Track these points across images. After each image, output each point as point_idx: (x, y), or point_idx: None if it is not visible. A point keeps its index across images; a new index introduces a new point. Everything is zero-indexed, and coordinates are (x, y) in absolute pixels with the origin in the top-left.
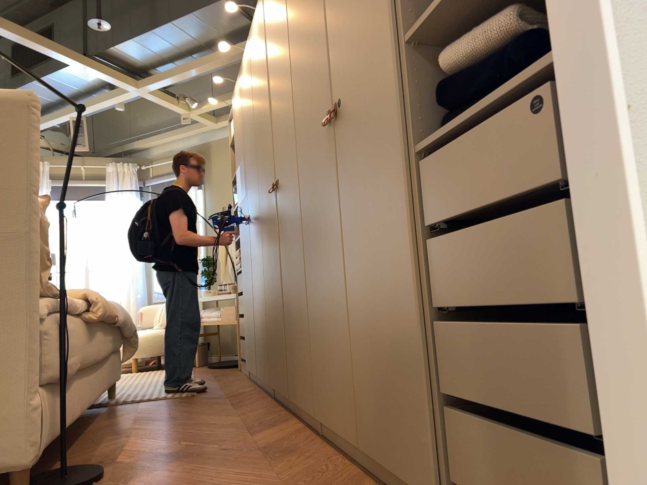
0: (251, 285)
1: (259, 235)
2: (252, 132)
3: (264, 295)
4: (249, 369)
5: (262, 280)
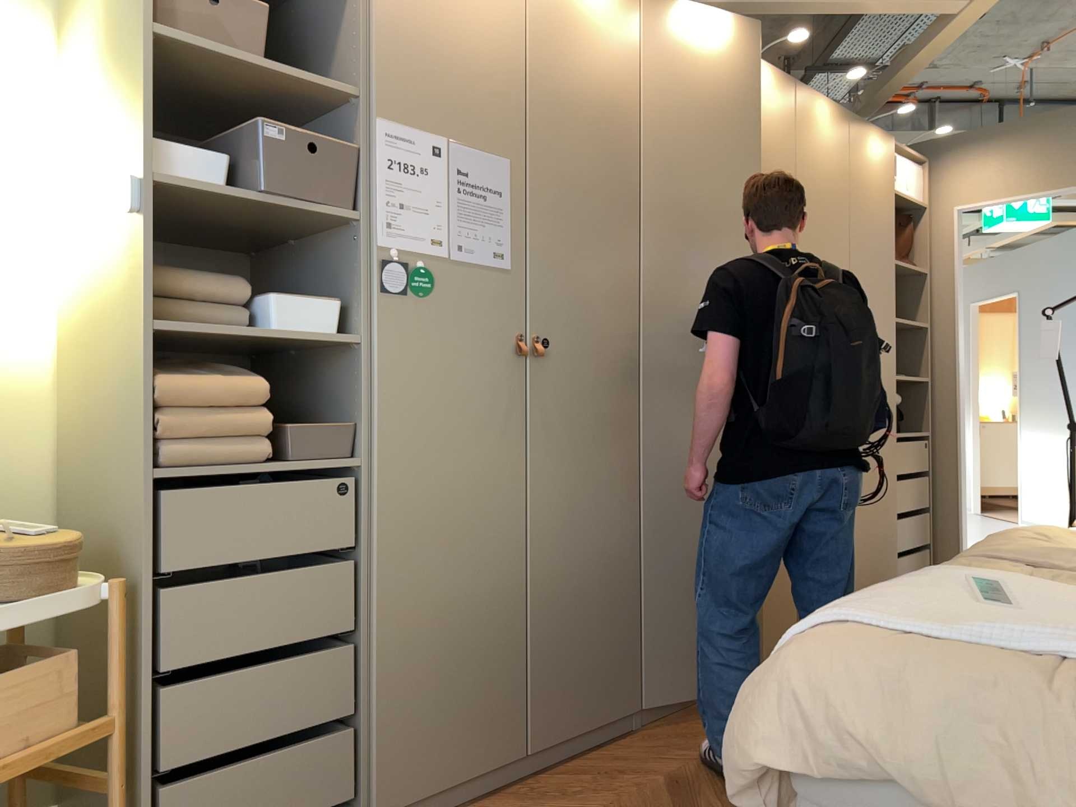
0: (505, 519)
1: (615, 407)
2: (615, 180)
3: (626, 536)
4: (413, 797)
5: (615, 505)
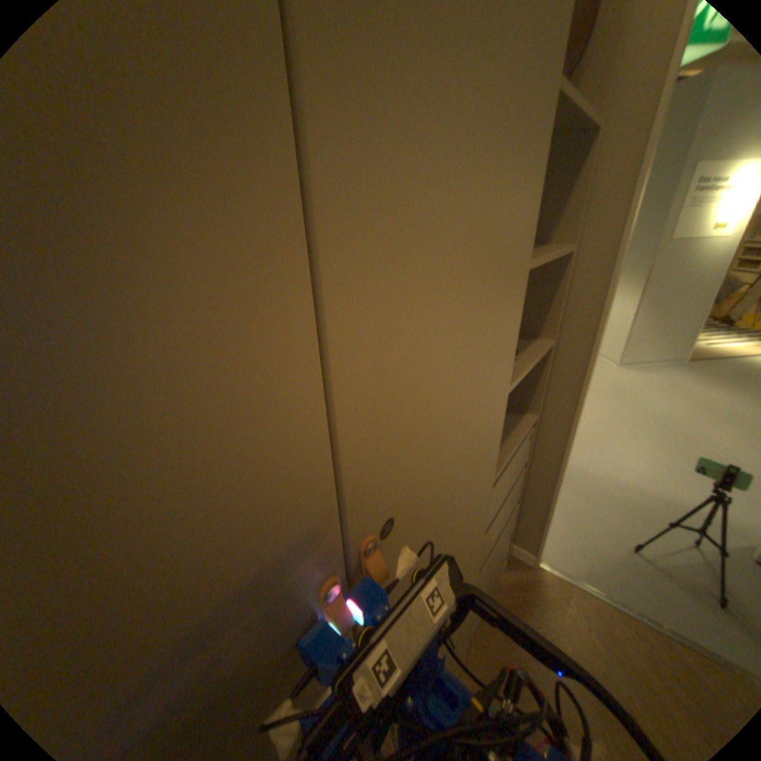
0: None
1: None
2: None
3: None
4: None
5: None
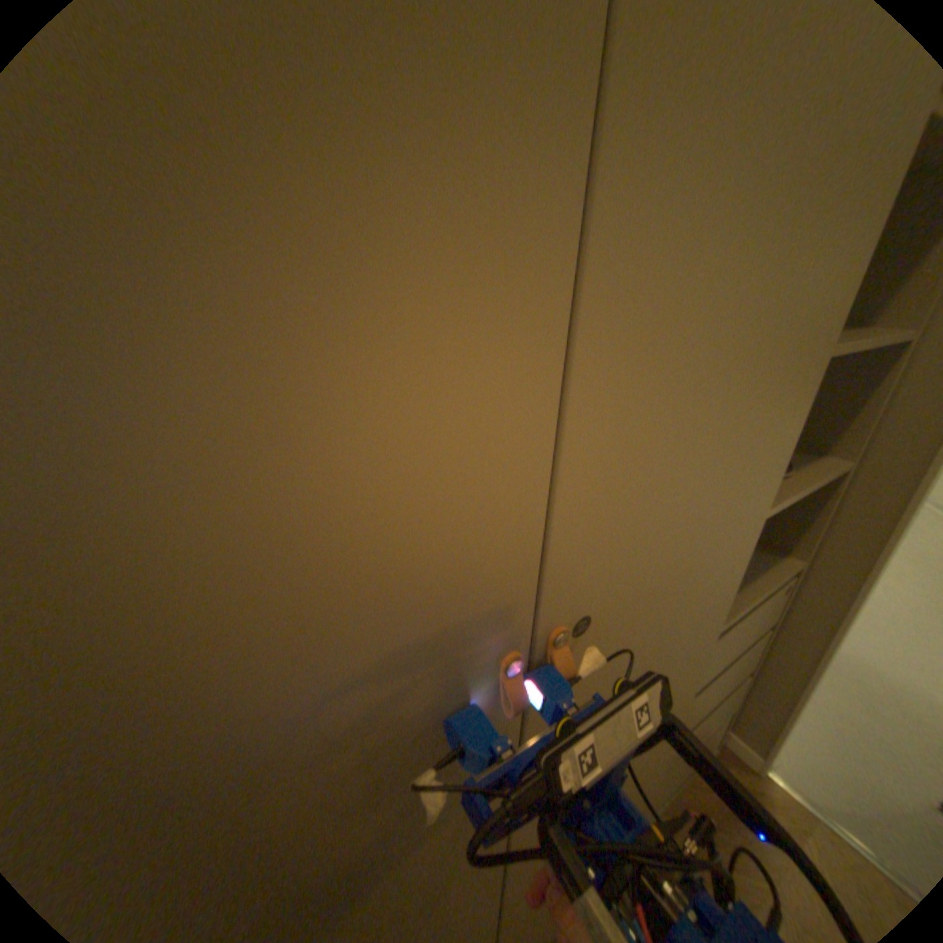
0: None
1: None
2: None
3: None
4: None
5: None
